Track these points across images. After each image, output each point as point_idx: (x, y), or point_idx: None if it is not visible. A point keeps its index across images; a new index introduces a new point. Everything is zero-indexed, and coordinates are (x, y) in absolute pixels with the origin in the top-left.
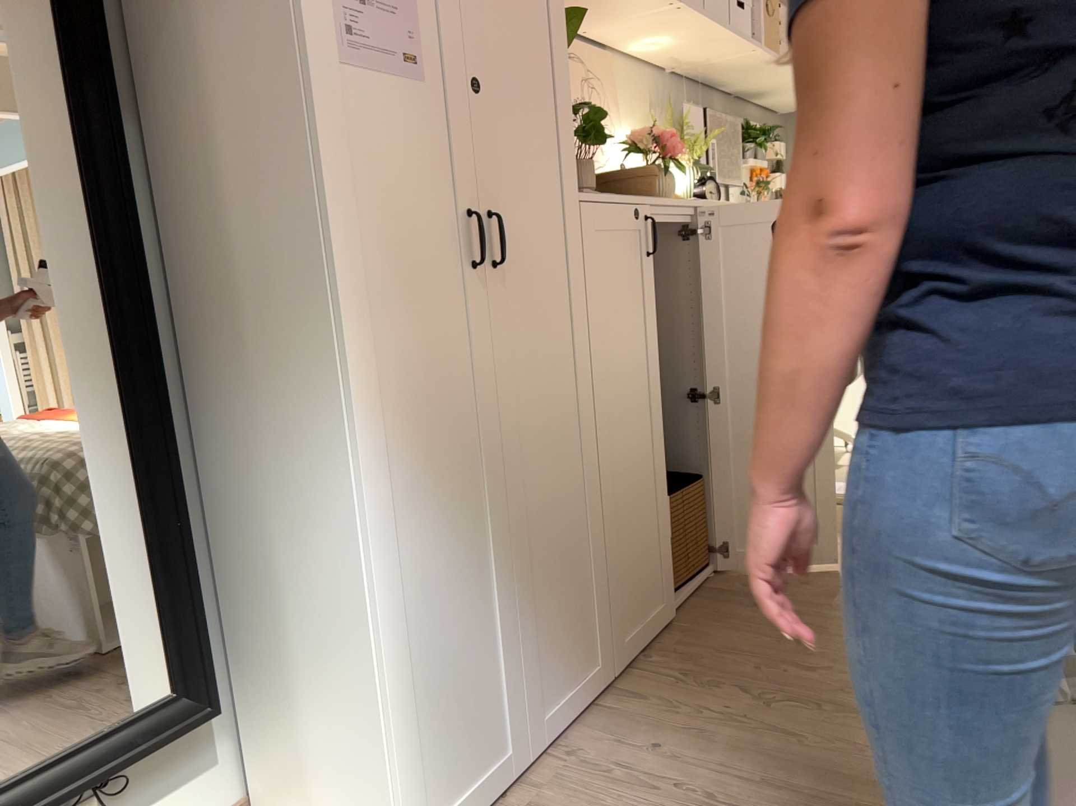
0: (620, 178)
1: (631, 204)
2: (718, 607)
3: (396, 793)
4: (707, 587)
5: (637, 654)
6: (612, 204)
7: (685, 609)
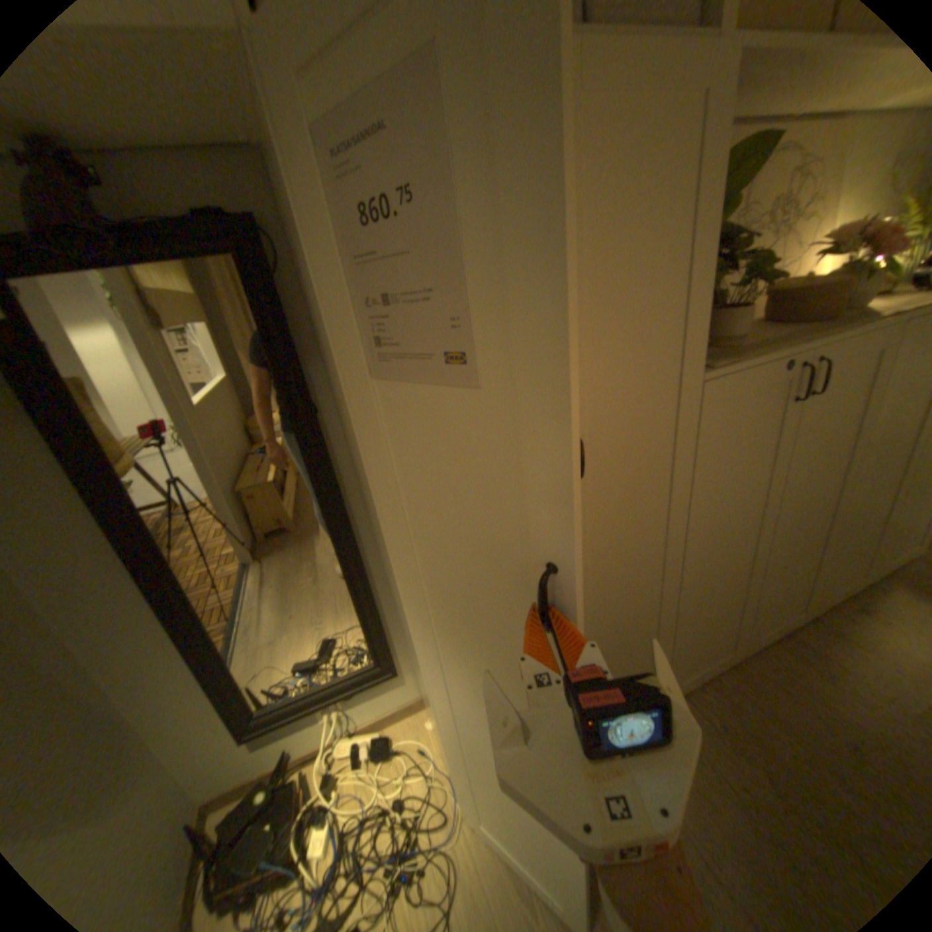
0: (803, 299)
1: (790, 359)
2: (794, 665)
3: (464, 787)
4: (794, 636)
5: (700, 686)
6: (761, 368)
7: (762, 654)
